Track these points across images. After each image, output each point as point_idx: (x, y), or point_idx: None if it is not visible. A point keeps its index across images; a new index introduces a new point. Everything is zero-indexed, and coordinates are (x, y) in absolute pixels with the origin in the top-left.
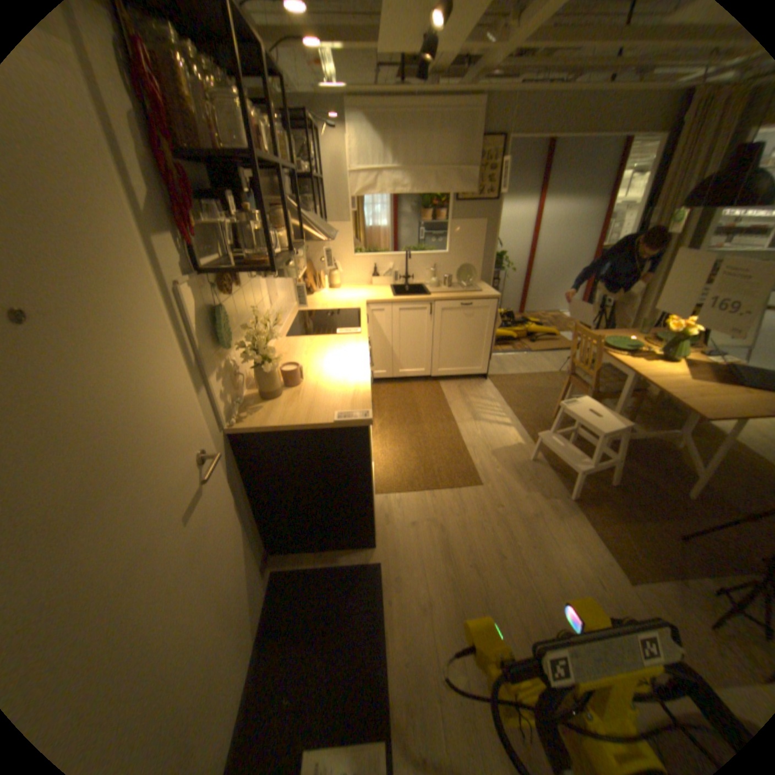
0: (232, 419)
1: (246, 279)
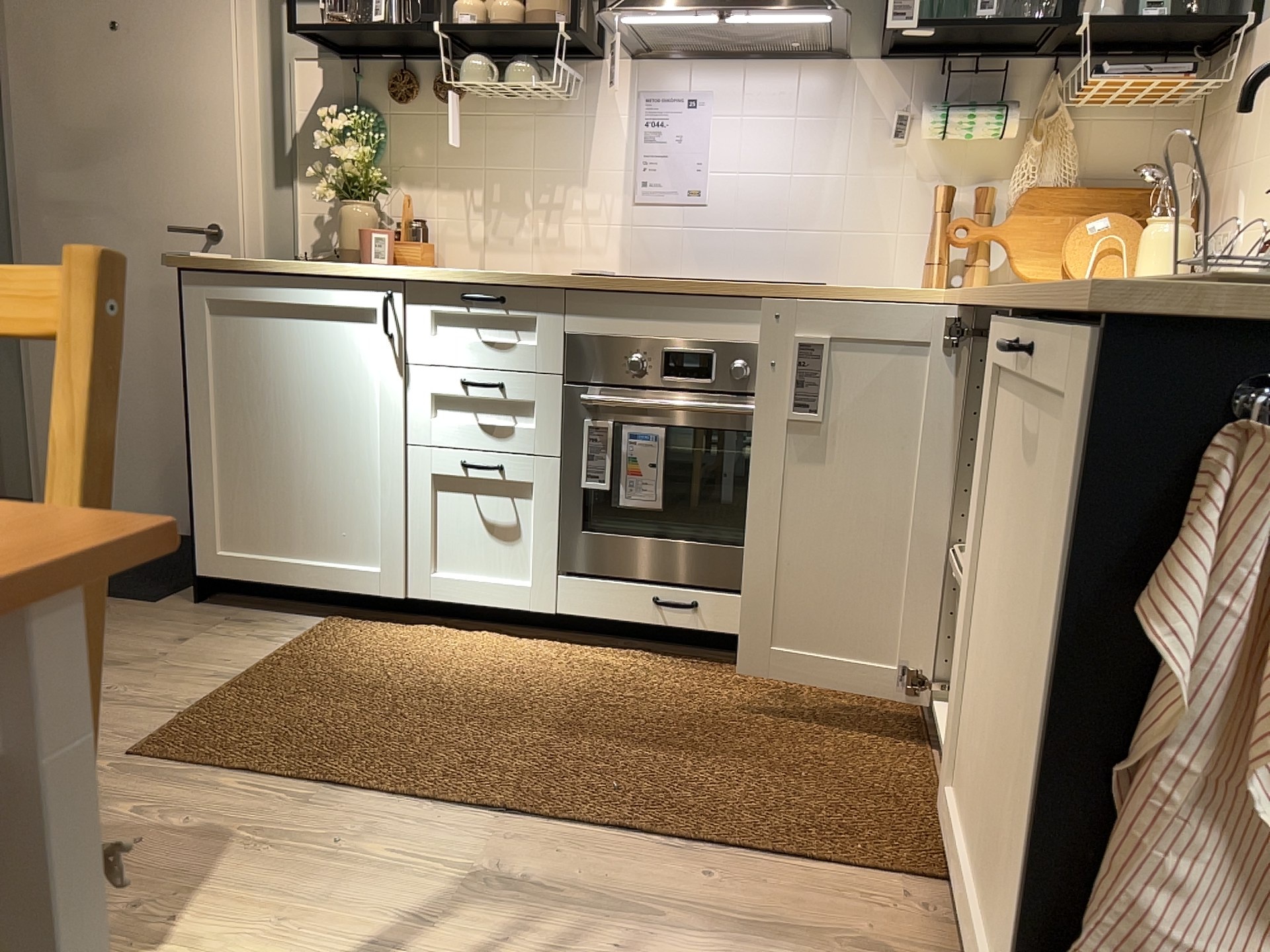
0: (309, 258)
1: (518, 109)
